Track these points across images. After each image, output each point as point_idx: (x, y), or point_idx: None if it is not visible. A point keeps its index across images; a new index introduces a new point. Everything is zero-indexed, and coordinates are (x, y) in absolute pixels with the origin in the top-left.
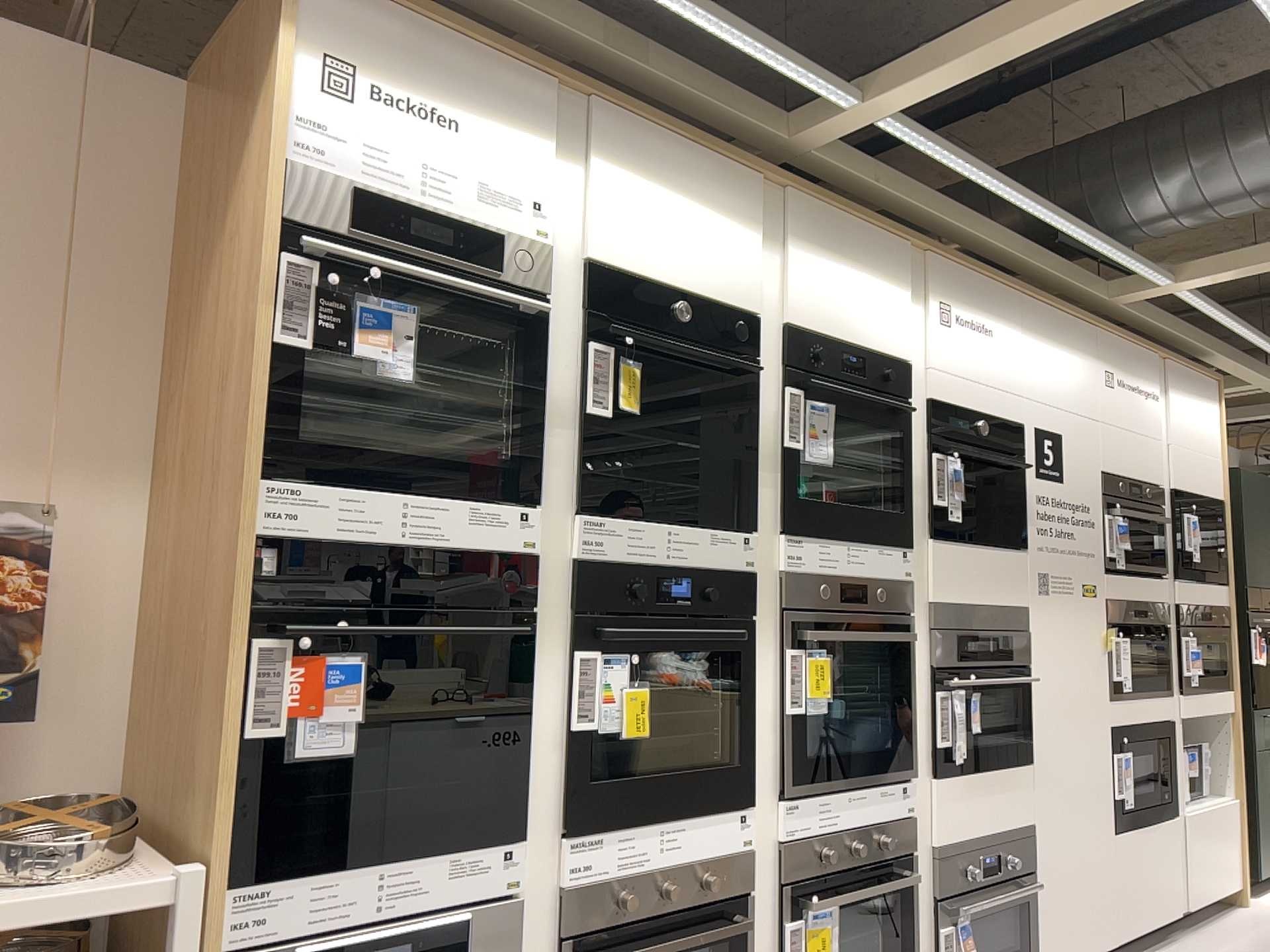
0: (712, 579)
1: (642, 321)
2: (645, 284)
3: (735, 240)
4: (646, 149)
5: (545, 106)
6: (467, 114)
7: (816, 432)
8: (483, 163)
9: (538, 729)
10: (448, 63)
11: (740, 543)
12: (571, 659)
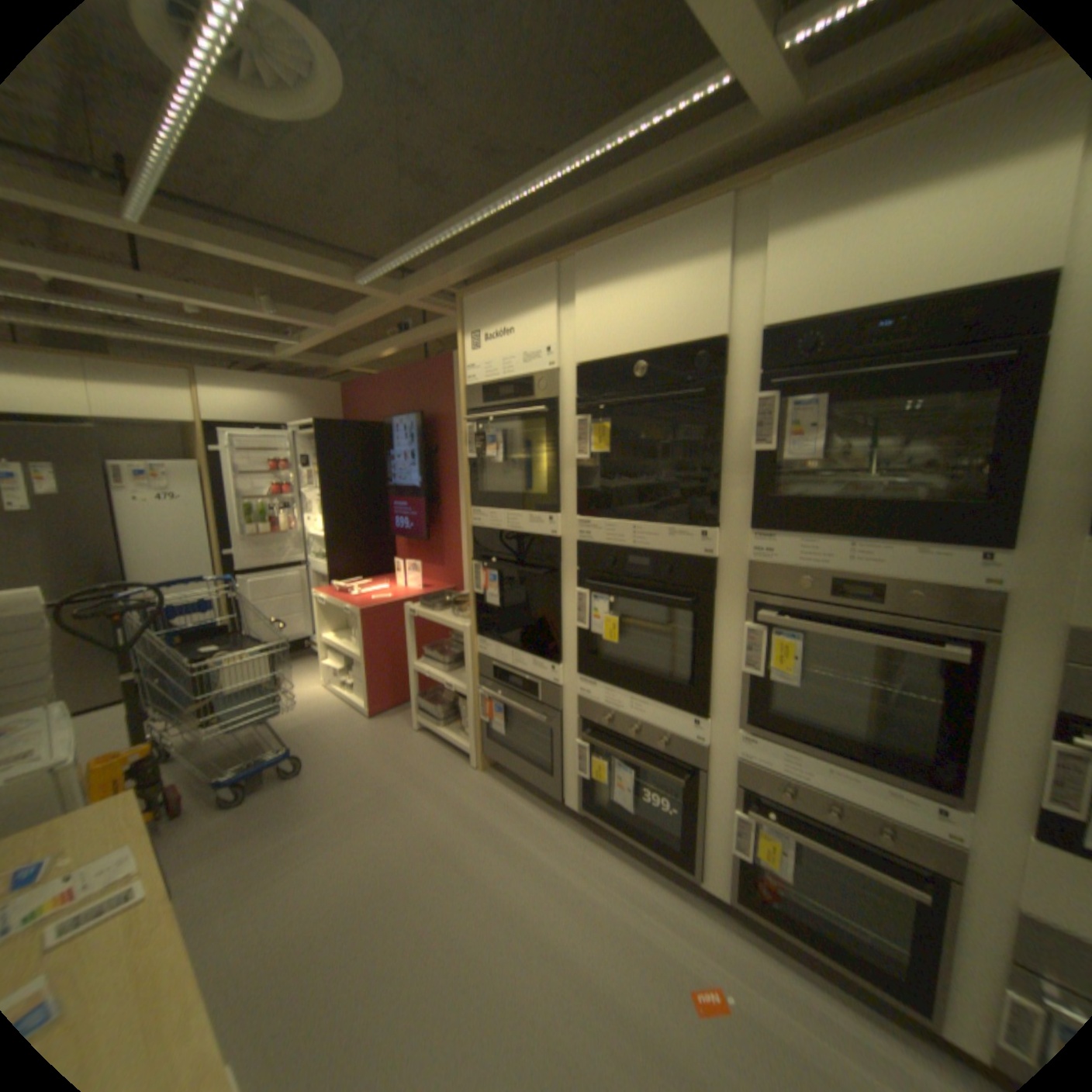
0: (671, 563)
1: (613, 385)
2: (613, 357)
3: (698, 268)
4: (608, 250)
5: (543, 276)
6: (509, 315)
7: (810, 425)
8: (517, 337)
9: (564, 625)
10: (500, 293)
11: (700, 538)
12: (576, 596)
